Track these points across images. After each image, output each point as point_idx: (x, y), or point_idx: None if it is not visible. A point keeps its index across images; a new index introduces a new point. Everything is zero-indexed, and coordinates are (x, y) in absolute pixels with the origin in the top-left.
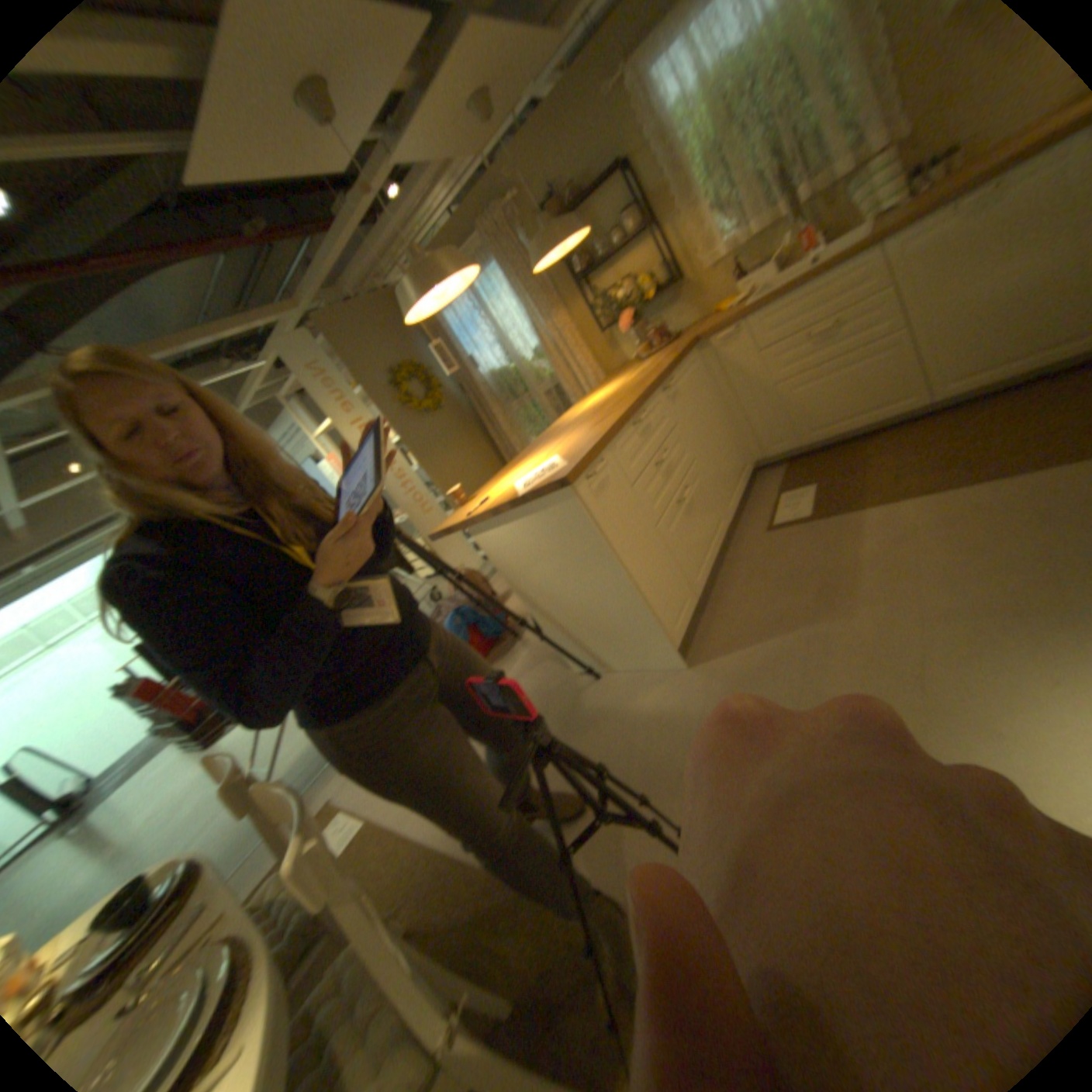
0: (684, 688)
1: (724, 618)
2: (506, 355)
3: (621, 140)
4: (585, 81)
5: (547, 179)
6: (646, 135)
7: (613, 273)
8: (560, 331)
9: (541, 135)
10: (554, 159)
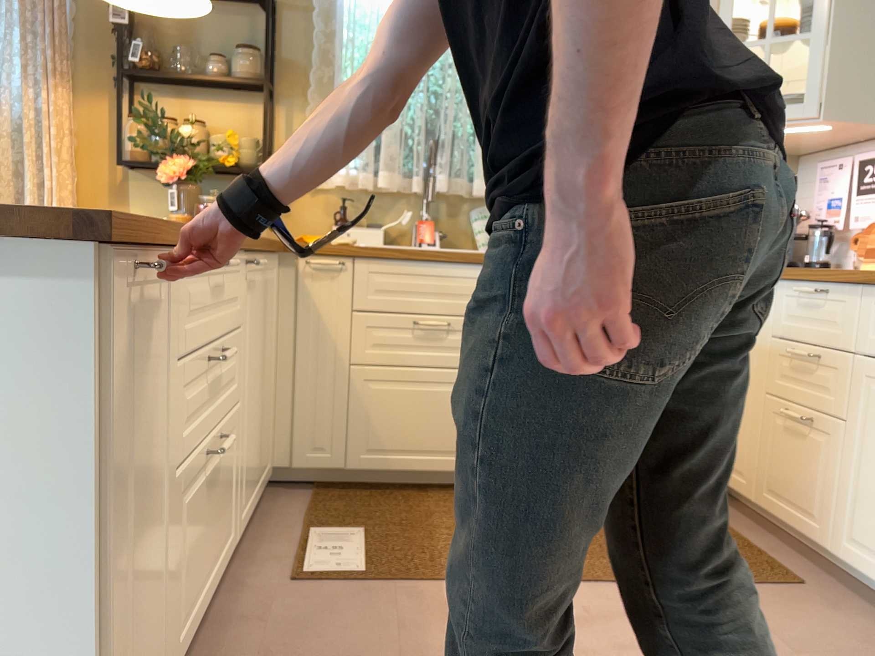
0: None
1: None
2: None
3: None
4: None
5: None
6: (307, 6)
7: (177, 110)
8: (40, 120)
9: None
10: None
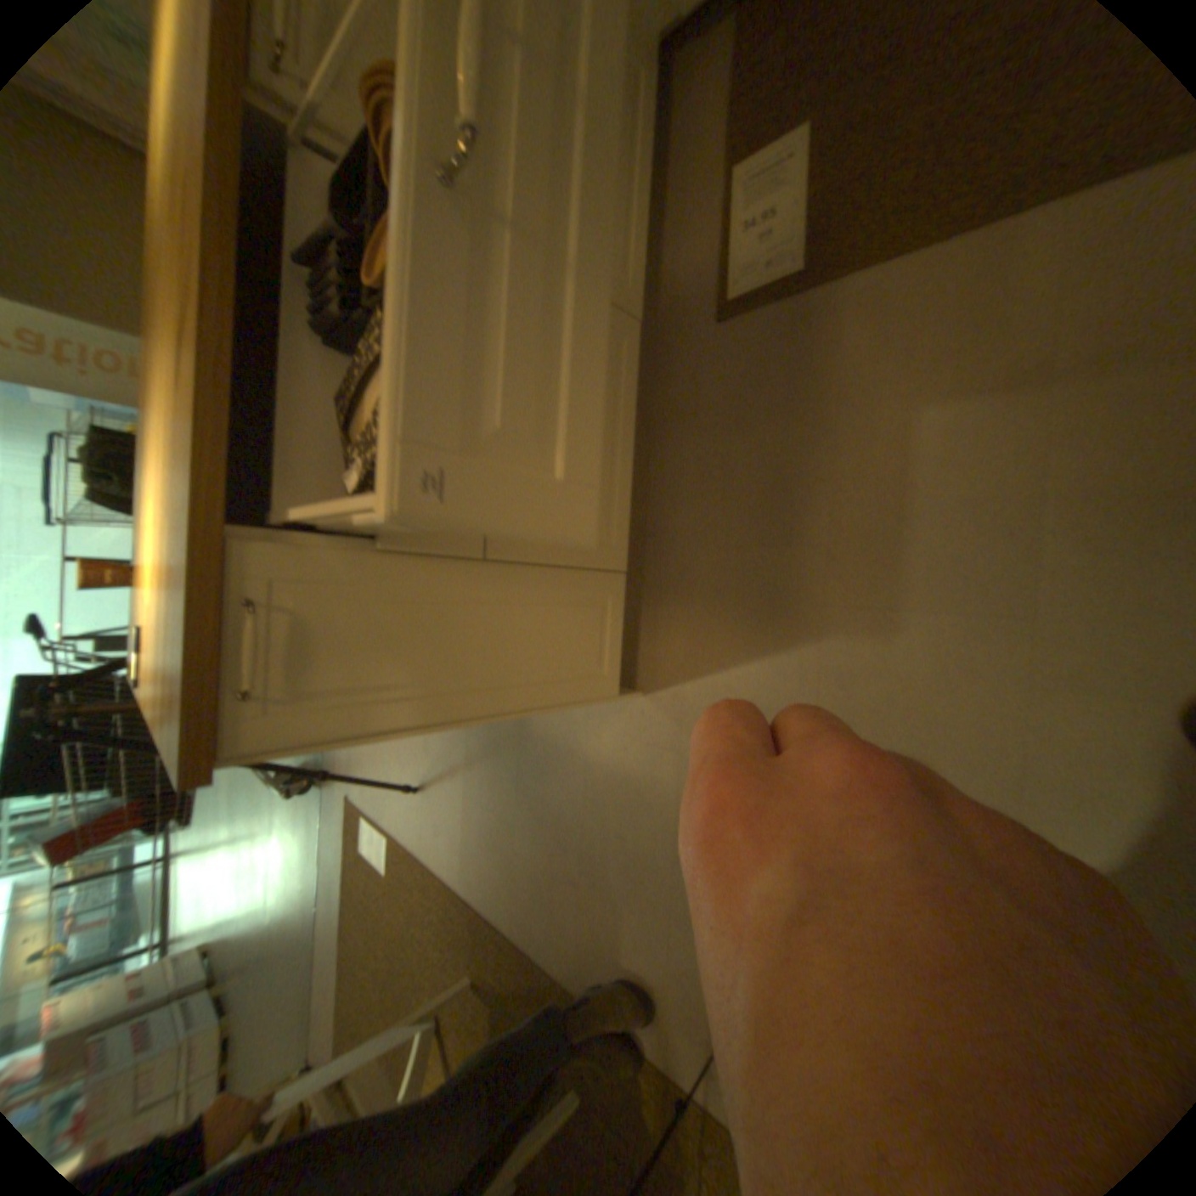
0: (646, 736)
1: (675, 591)
2: None
3: None
4: None
5: None
6: None
7: None
8: None
9: None
10: None
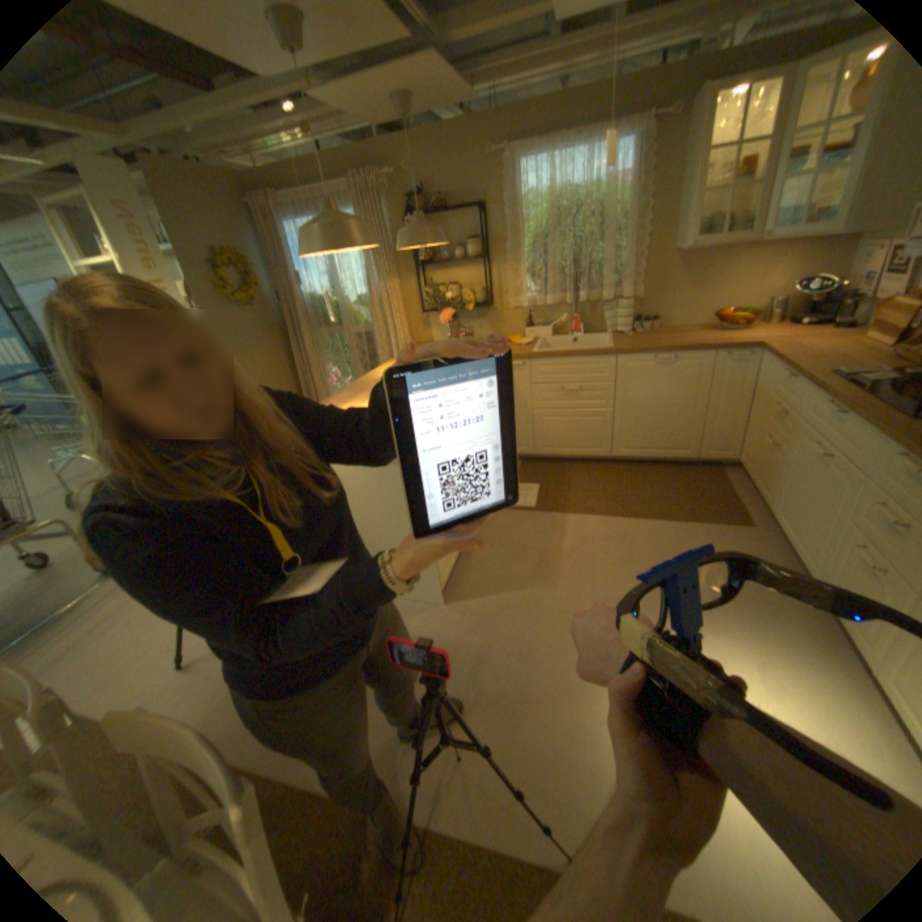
0: (438, 622)
1: (470, 571)
2: (328, 290)
3: (482, 193)
4: (473, 137)
5: (417, 181)
6: (500, 201)
7: (442, 277)
8: (386, 297)
9: (425, 147)
10: (429, 171)
